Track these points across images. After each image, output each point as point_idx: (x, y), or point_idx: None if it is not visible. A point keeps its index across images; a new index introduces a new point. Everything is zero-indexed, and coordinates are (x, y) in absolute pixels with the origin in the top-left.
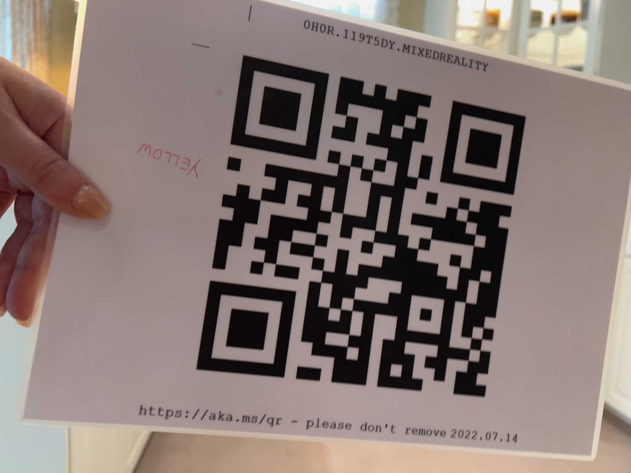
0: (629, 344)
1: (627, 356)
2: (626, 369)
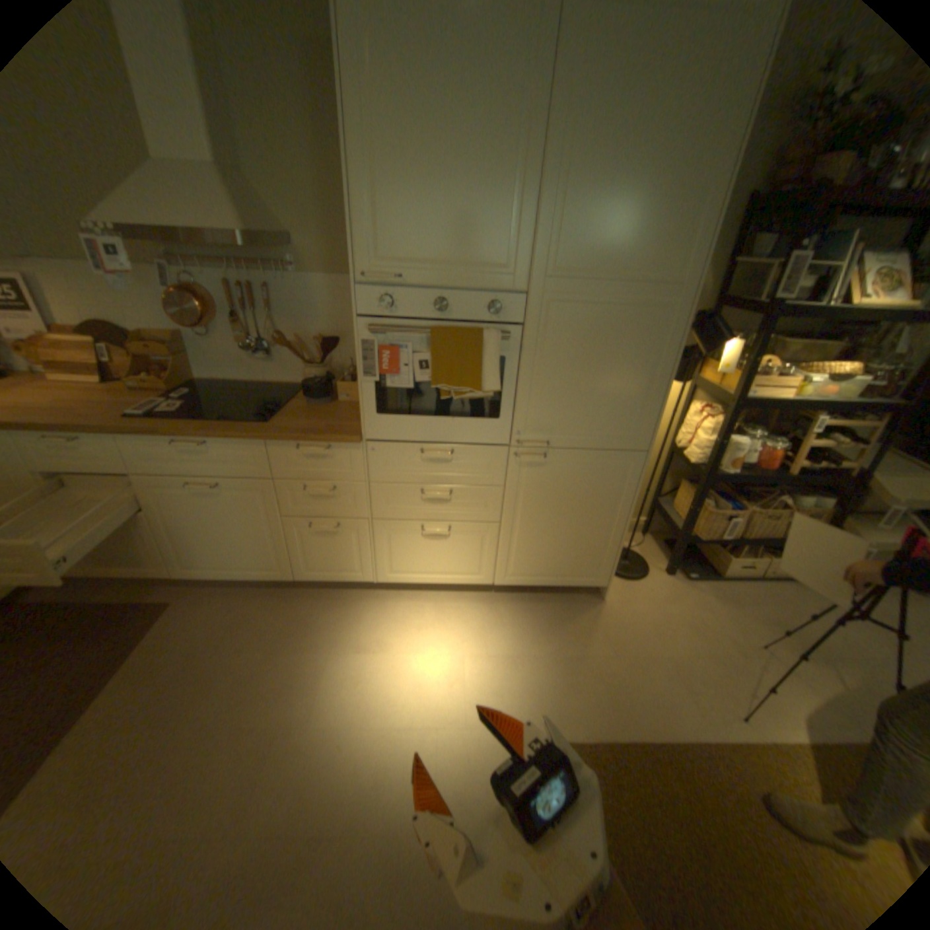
0: (172, 536)
1: (175, 544)
2: (178, 552)
